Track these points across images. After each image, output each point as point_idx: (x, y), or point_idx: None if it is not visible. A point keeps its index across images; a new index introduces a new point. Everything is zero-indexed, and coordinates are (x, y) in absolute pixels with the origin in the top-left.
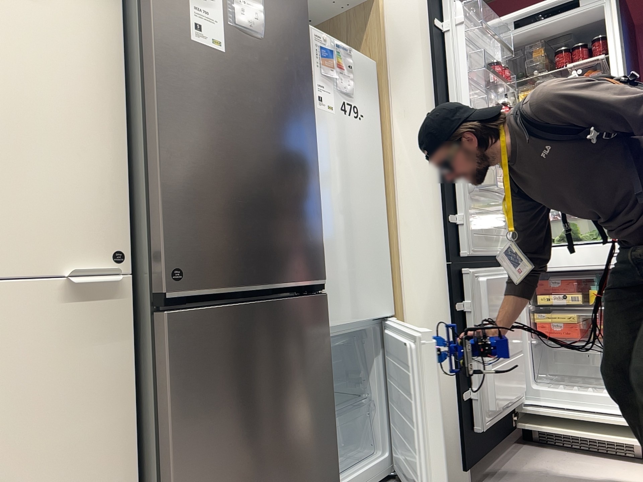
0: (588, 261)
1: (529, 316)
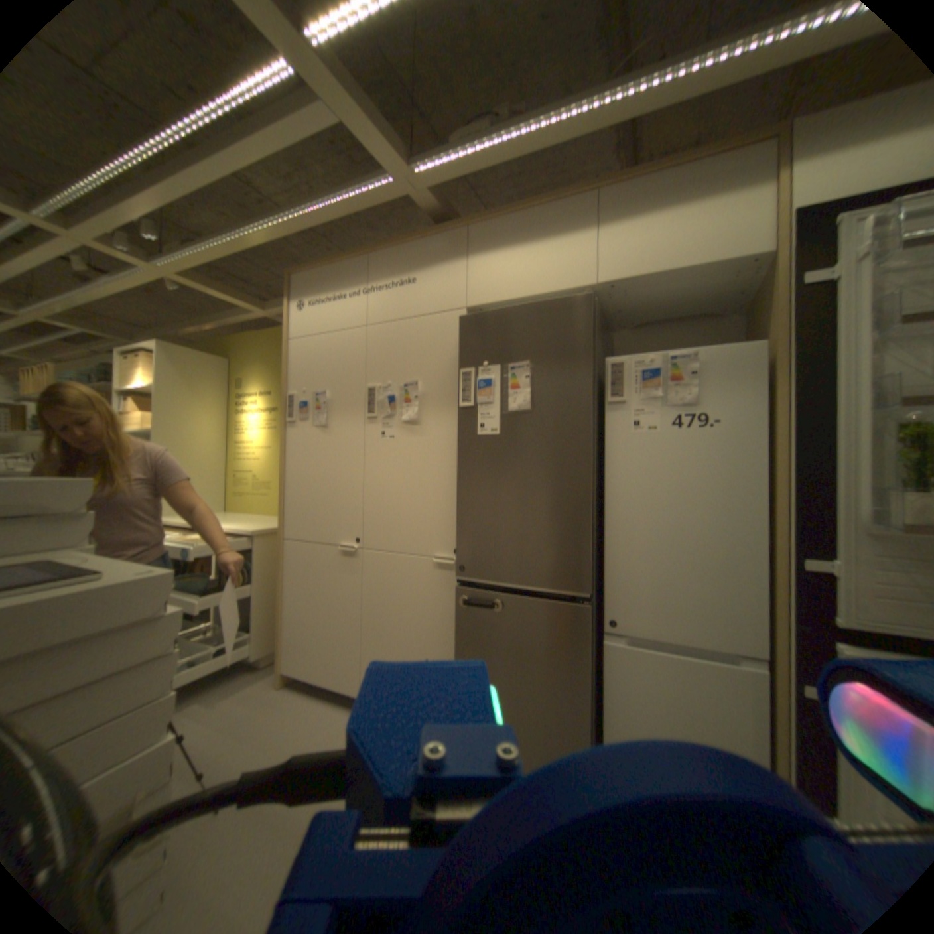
0: None
1: None
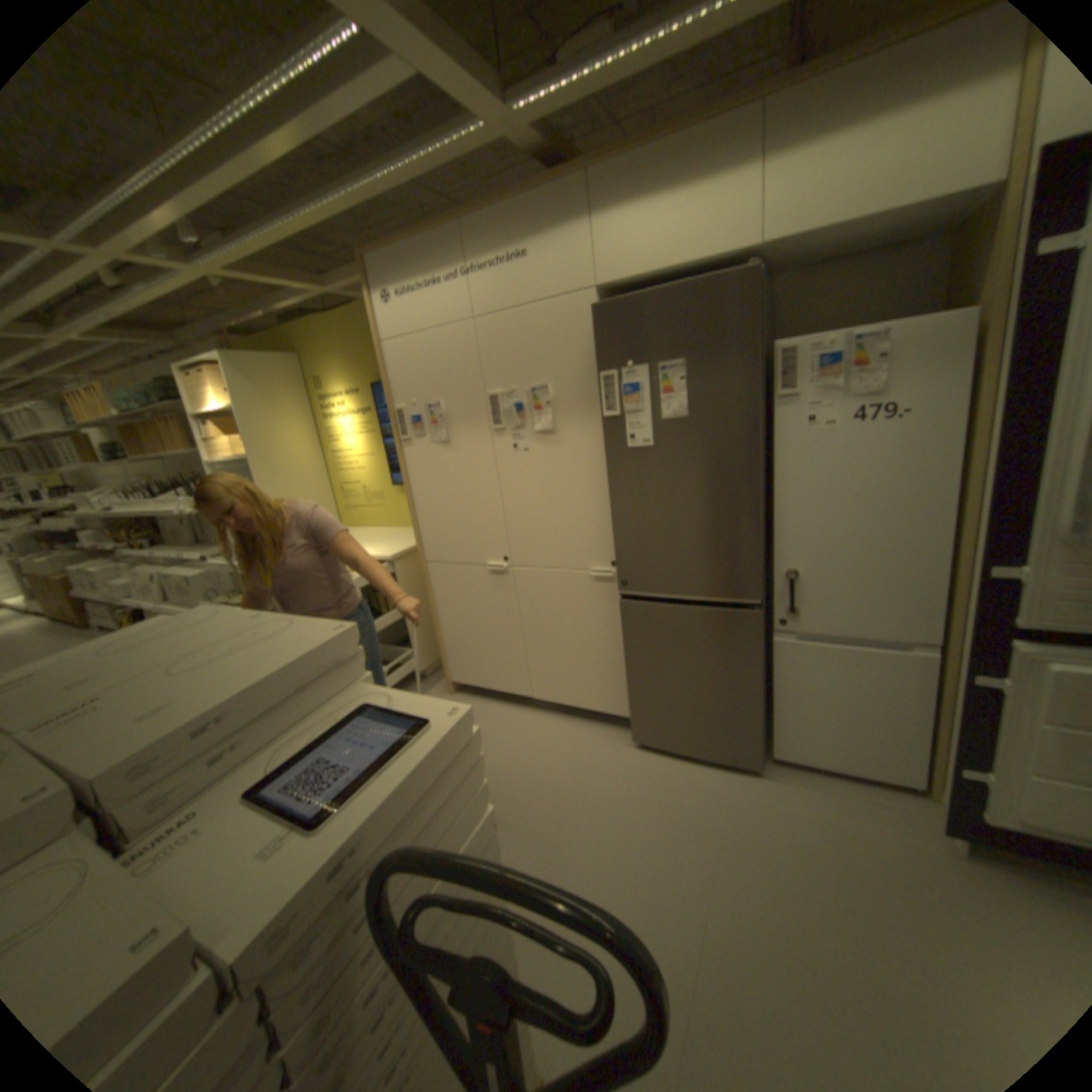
0: None
1: None
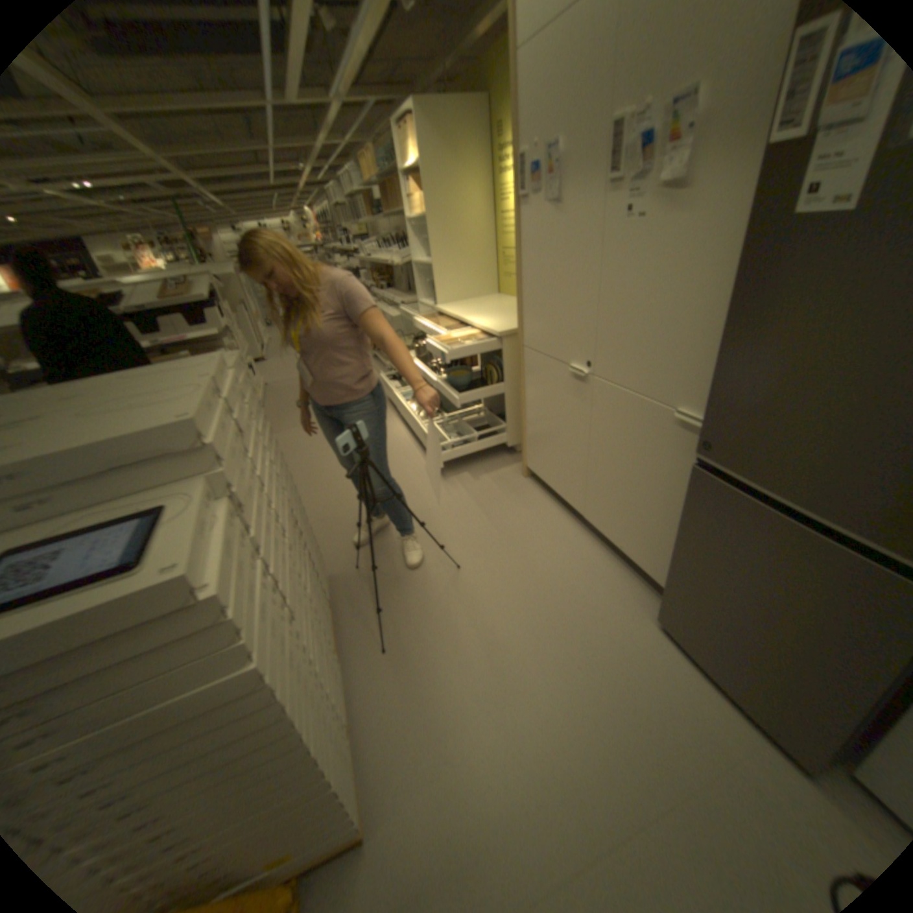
0: None
1: None
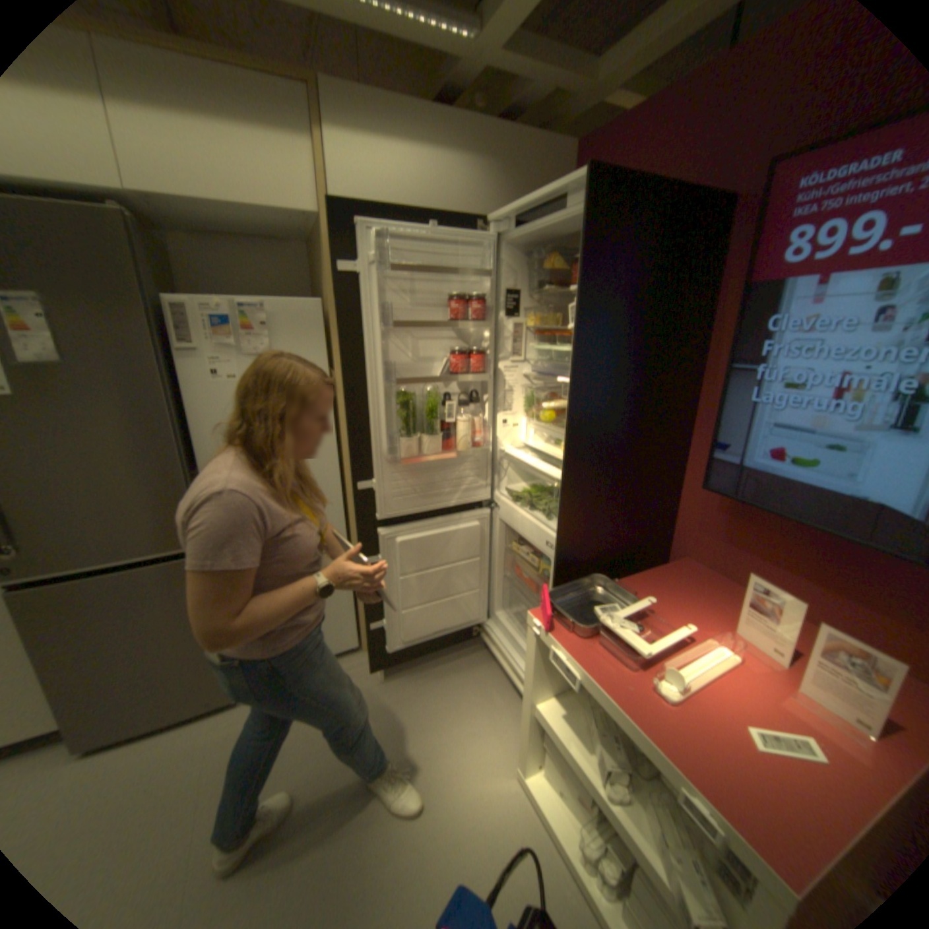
0: (531, 539)
1: (505, 556)
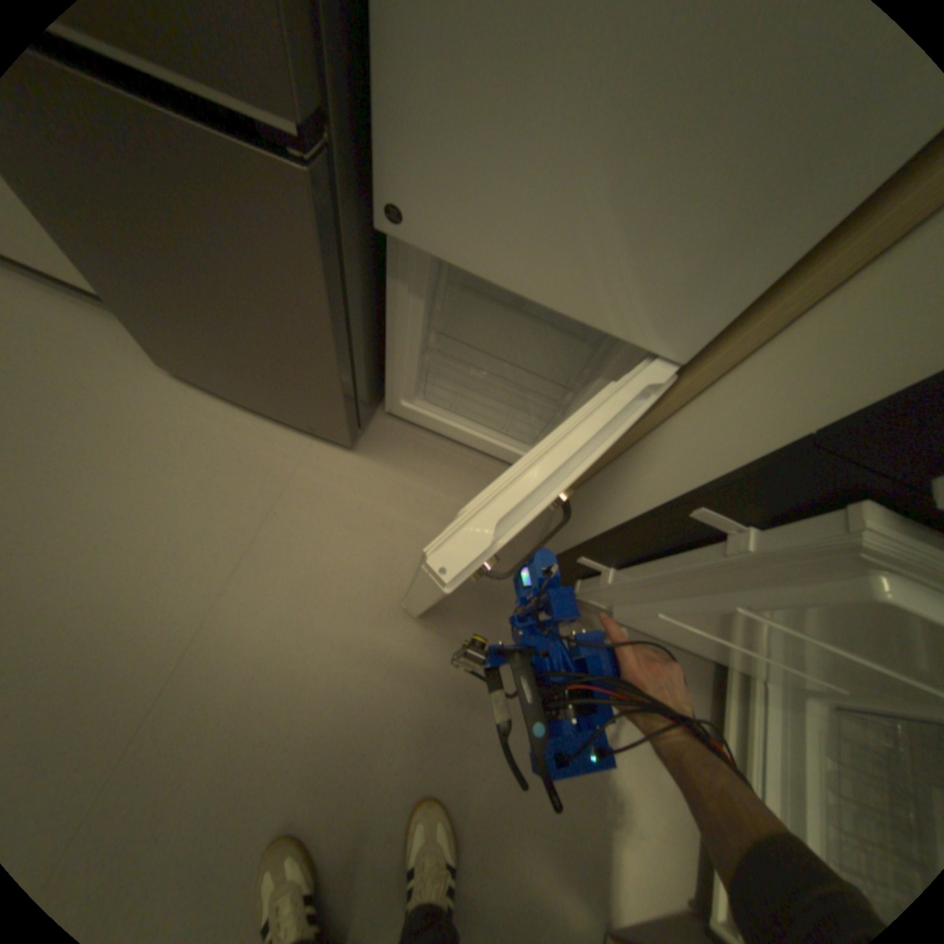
0: None
1: None
